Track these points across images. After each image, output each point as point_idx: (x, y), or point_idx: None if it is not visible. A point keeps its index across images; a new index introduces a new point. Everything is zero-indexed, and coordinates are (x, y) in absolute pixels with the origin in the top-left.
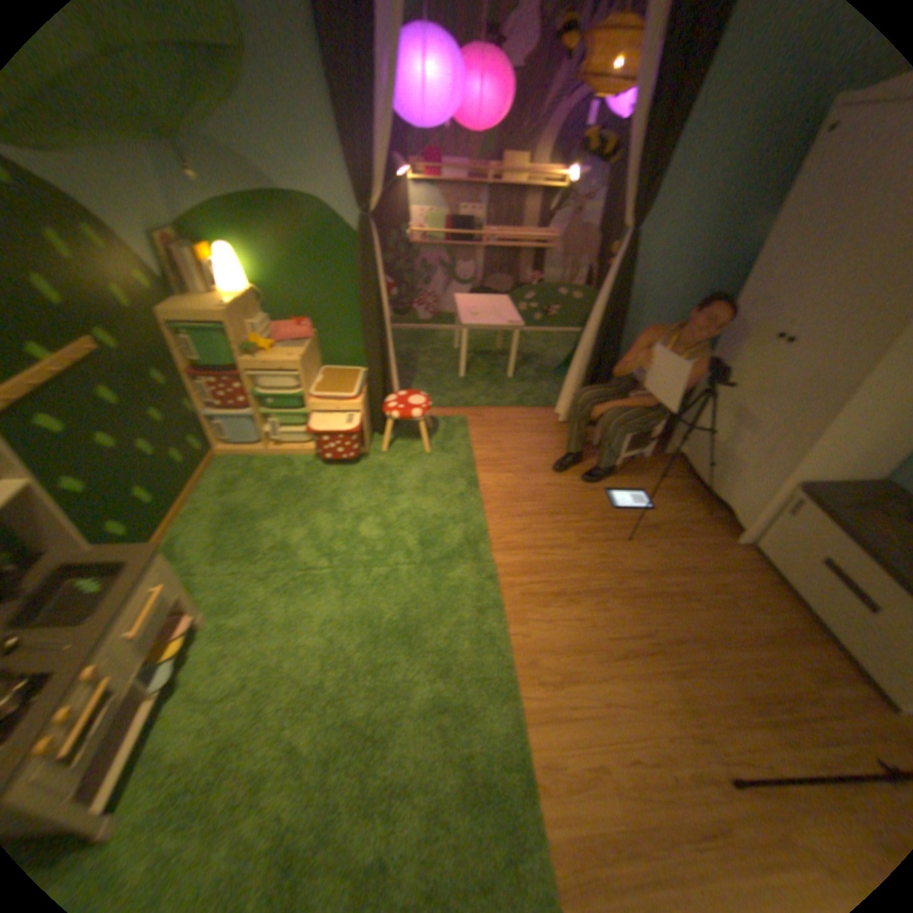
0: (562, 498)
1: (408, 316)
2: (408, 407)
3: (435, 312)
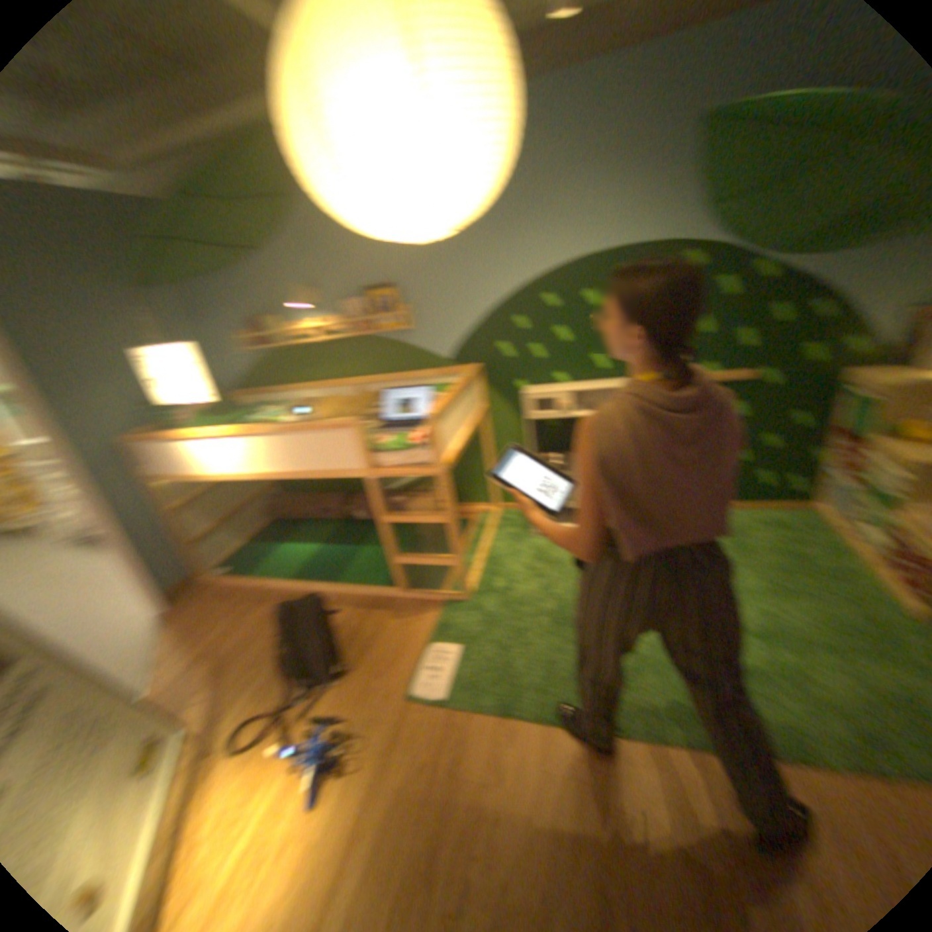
0: None
1: None
2: None
3: None
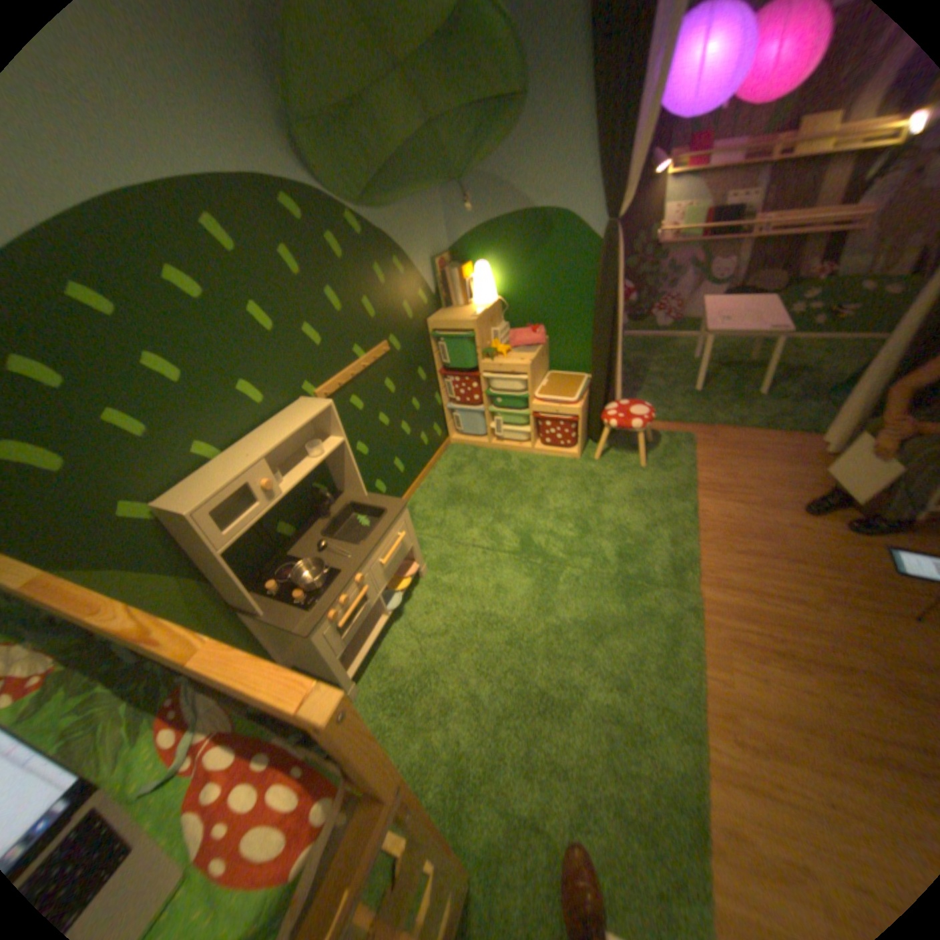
0: (812, 545)
1: (642, 322)
2: (627, 417)
3: (675, 316)
